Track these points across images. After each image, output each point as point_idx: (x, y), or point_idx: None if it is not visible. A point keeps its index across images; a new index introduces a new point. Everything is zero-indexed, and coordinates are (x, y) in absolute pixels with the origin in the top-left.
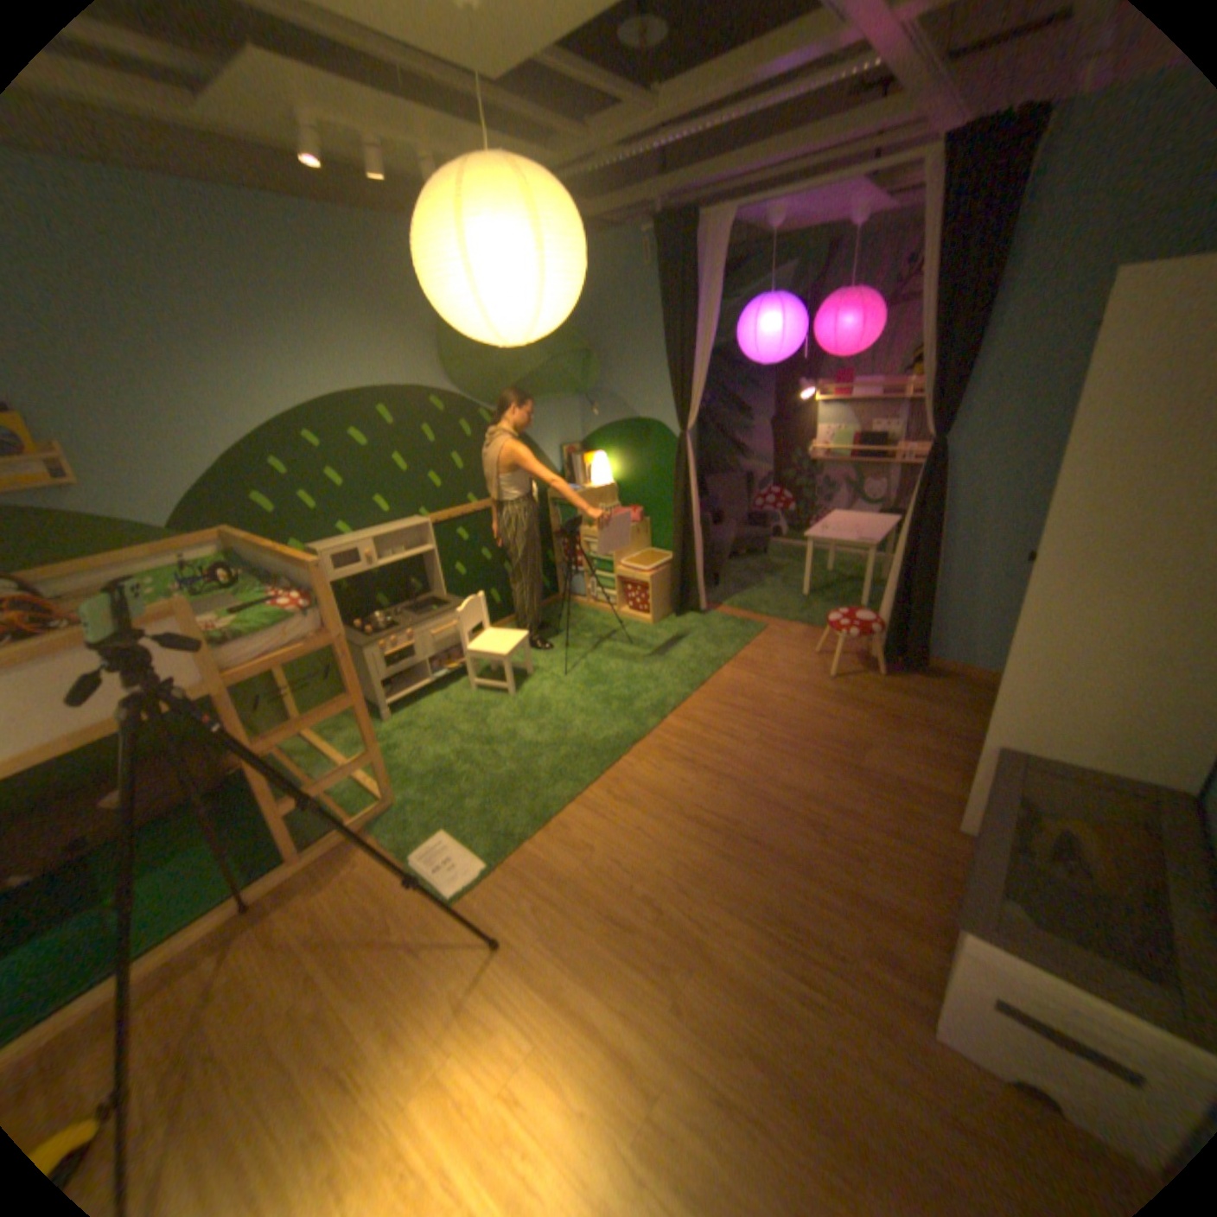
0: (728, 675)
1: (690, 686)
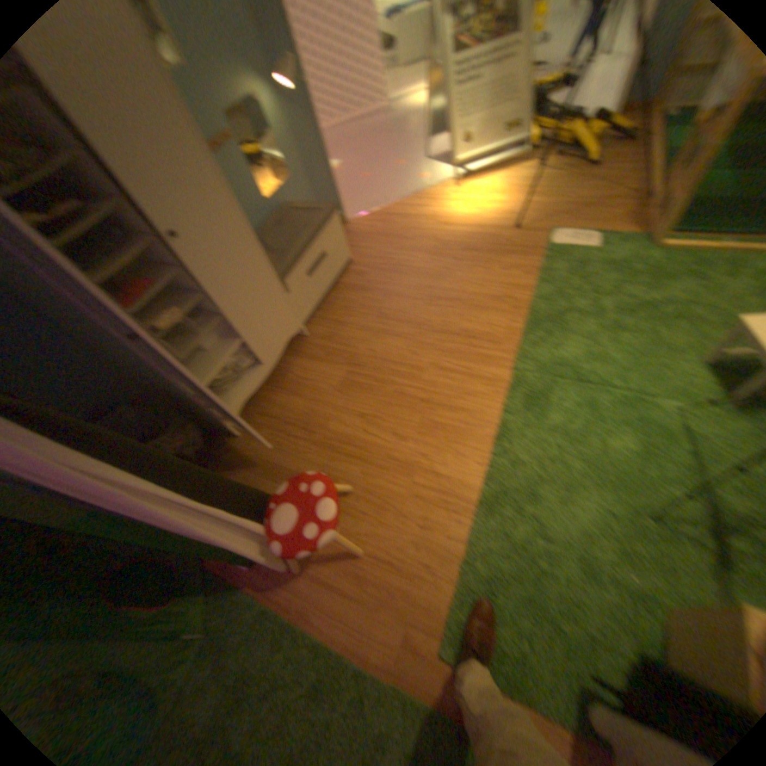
0: (467, 469)
1: (504, 430)
